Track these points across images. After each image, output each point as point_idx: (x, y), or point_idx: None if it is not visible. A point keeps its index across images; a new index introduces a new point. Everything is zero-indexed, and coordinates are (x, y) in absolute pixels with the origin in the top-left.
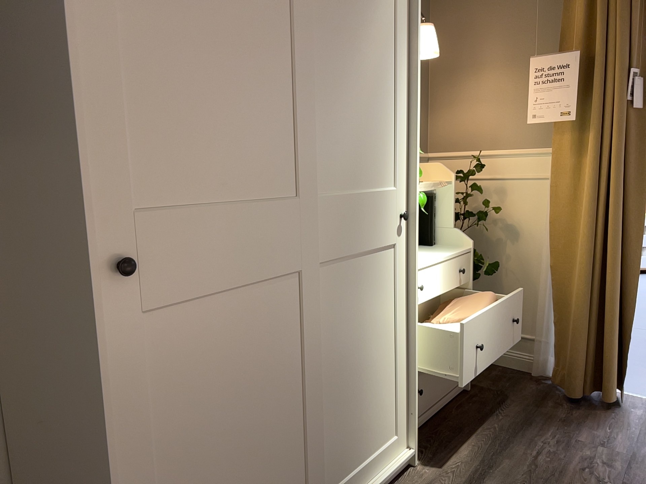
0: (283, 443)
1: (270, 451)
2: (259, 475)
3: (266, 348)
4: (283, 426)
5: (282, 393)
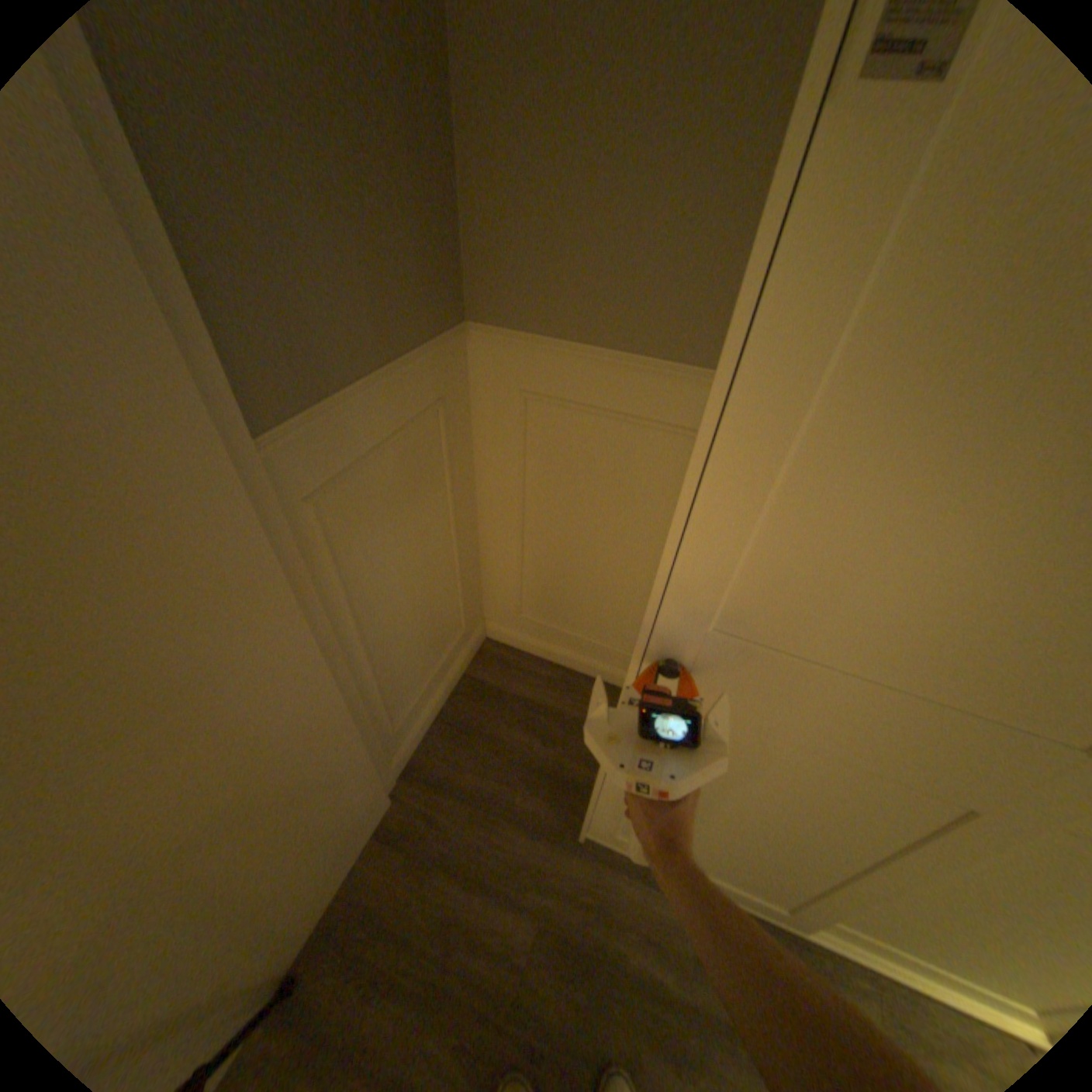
0: (775, 870)
1: (751, 859)
2: (725, 857)
3: (807, 812)
4: (783, 863)
5: (802, 850)
